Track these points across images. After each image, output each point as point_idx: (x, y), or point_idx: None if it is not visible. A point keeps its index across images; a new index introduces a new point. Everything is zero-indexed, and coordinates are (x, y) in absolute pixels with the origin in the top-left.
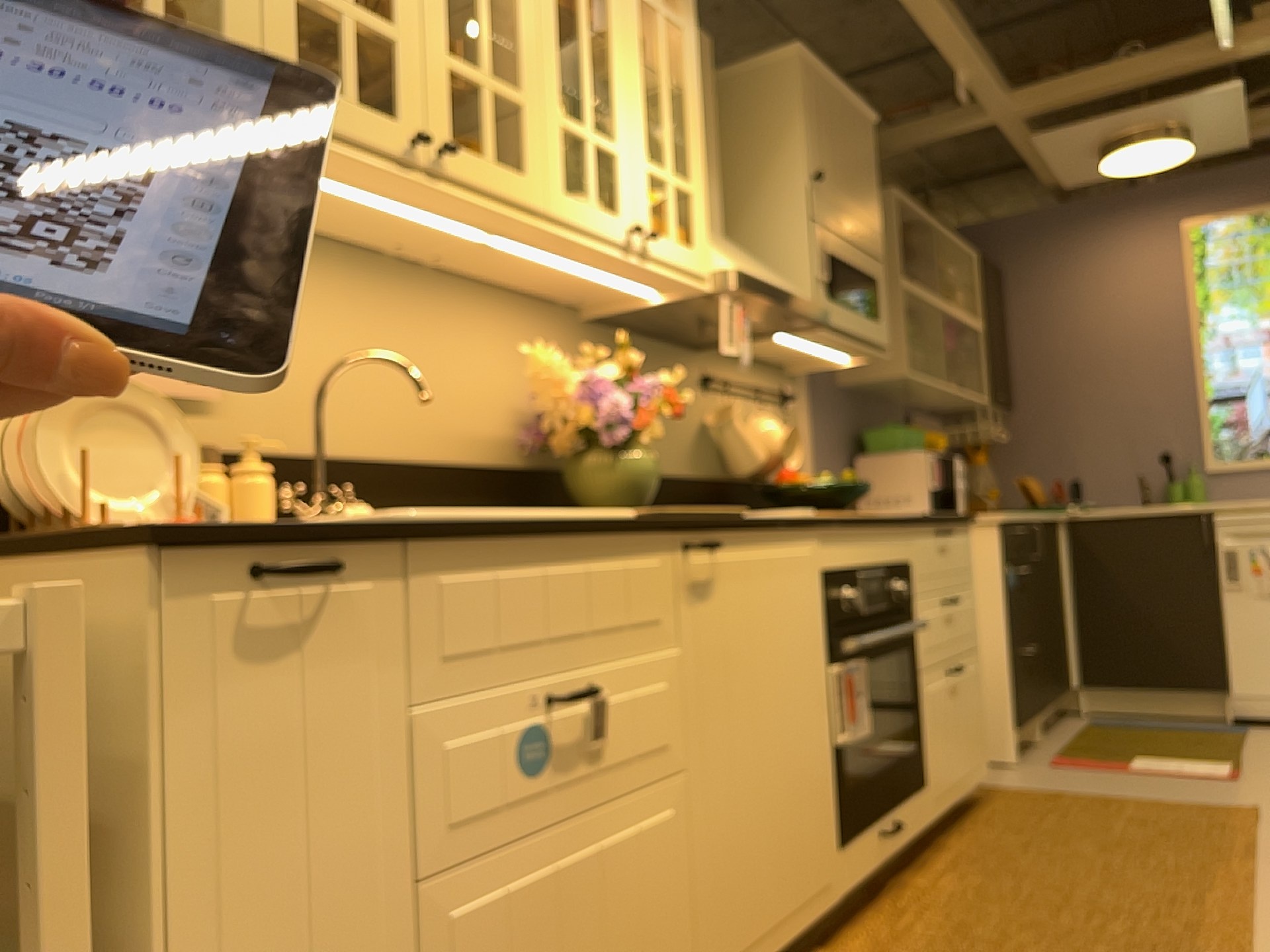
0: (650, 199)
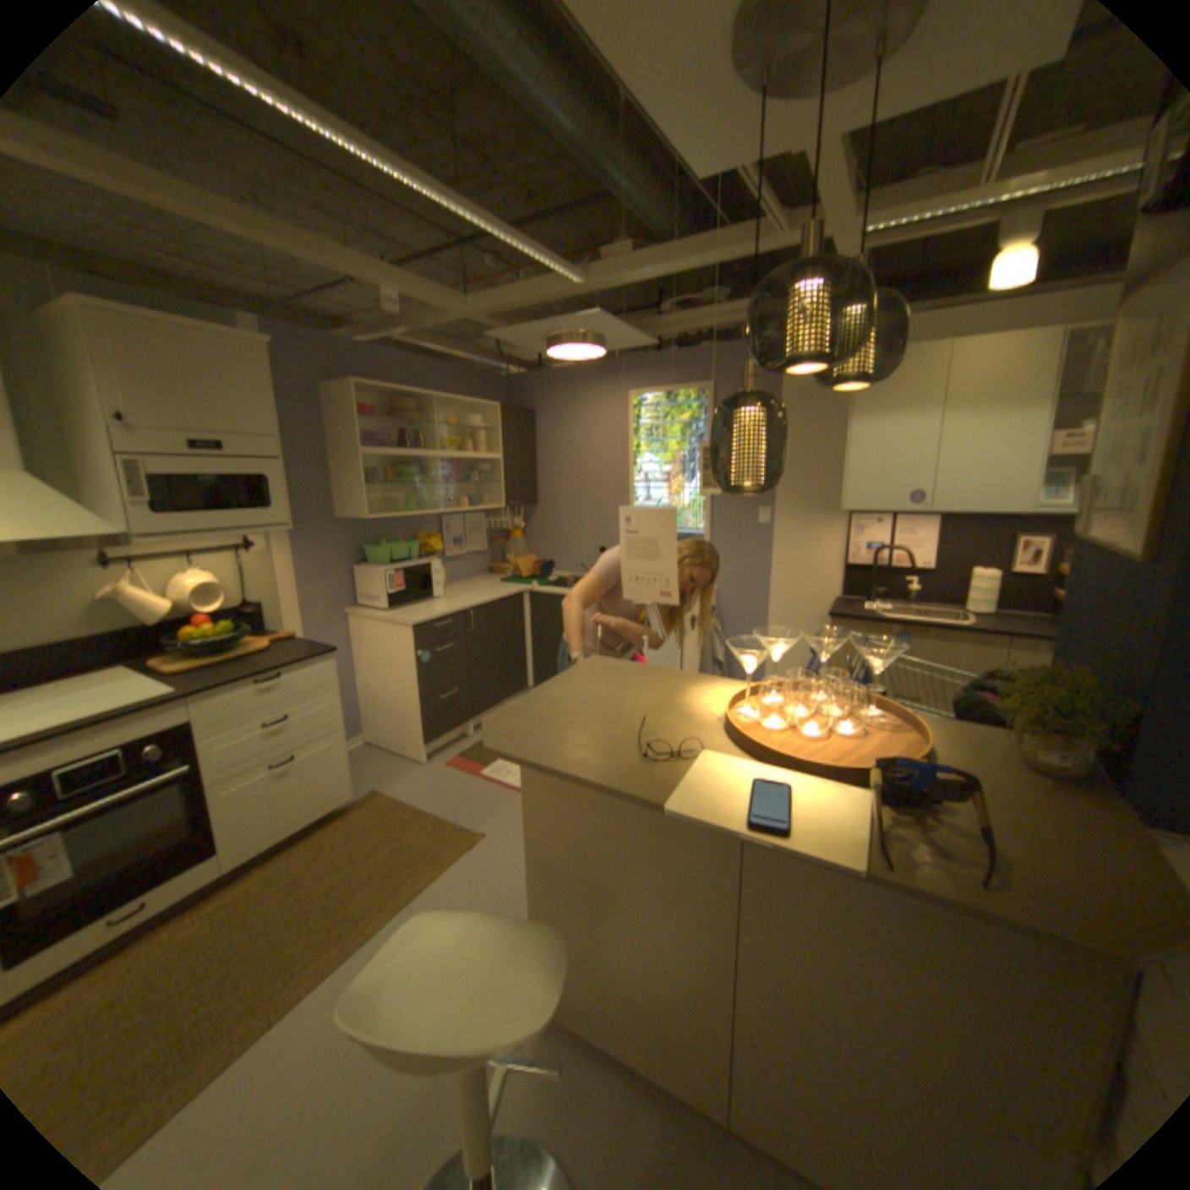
0: None
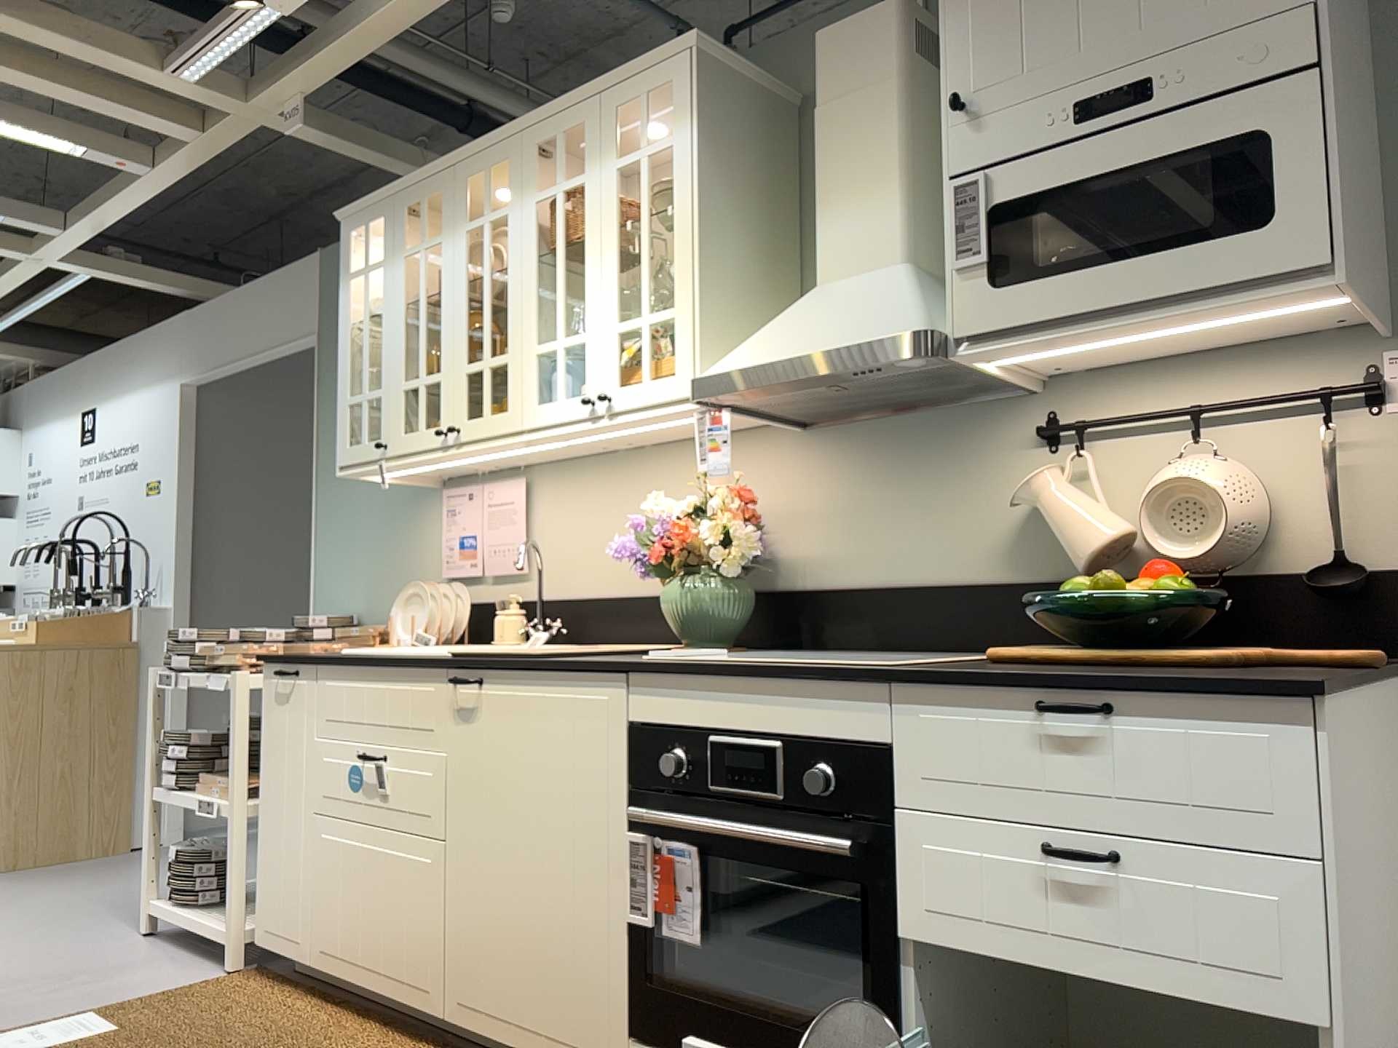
0: (616, 358)
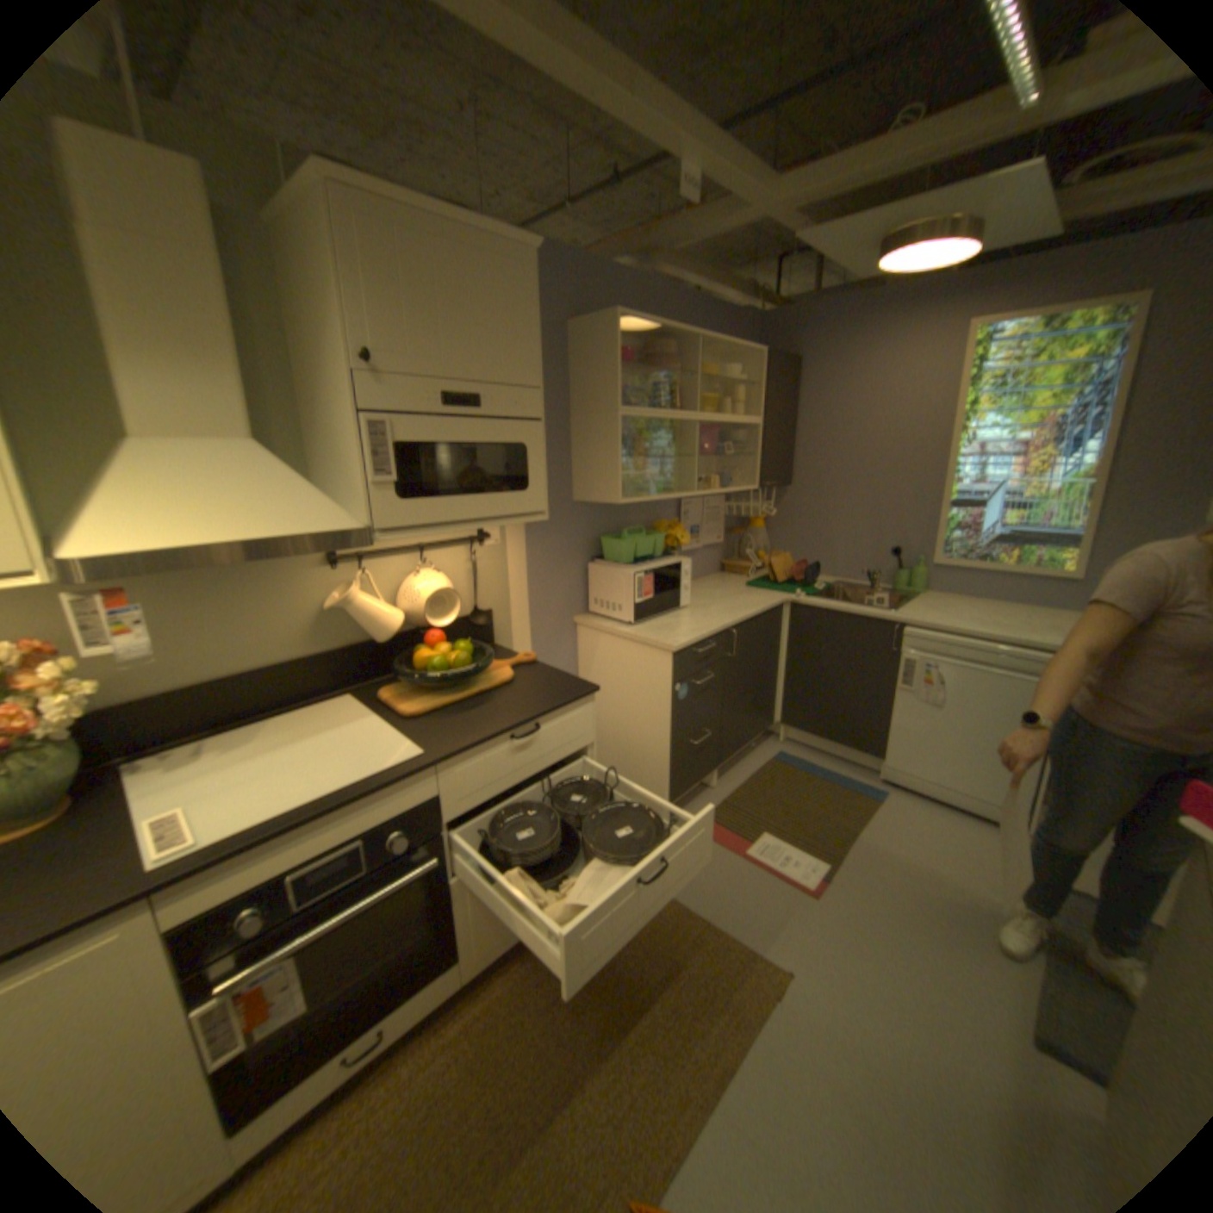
0: None
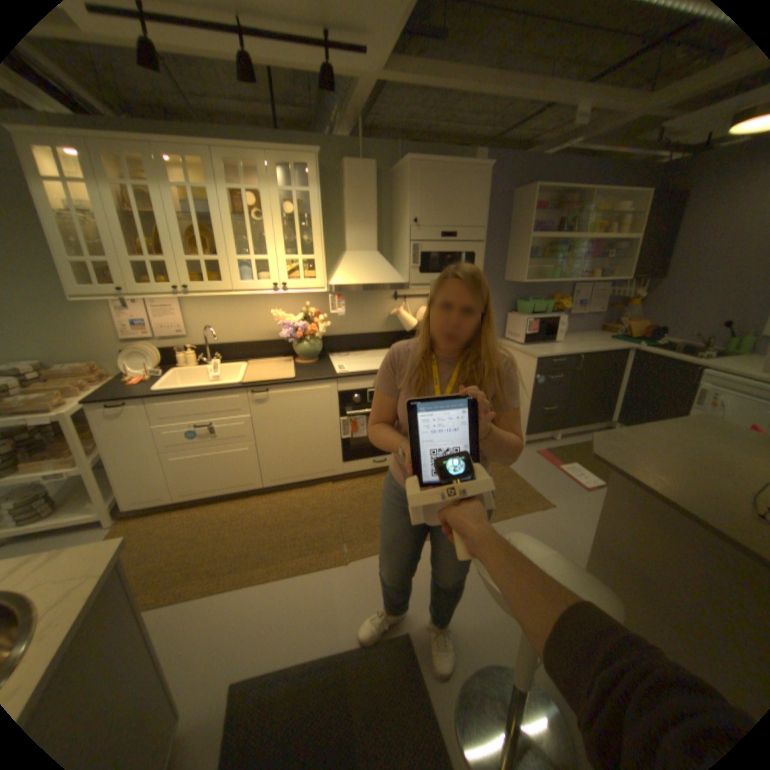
0: (287, 270)
